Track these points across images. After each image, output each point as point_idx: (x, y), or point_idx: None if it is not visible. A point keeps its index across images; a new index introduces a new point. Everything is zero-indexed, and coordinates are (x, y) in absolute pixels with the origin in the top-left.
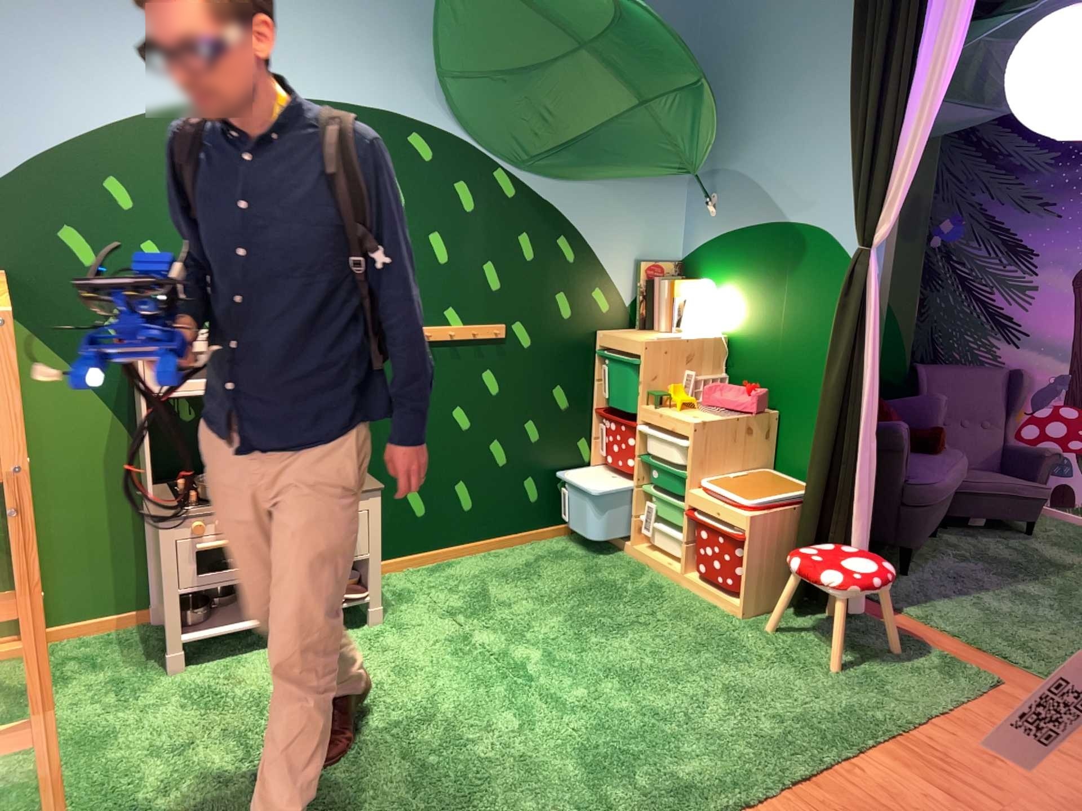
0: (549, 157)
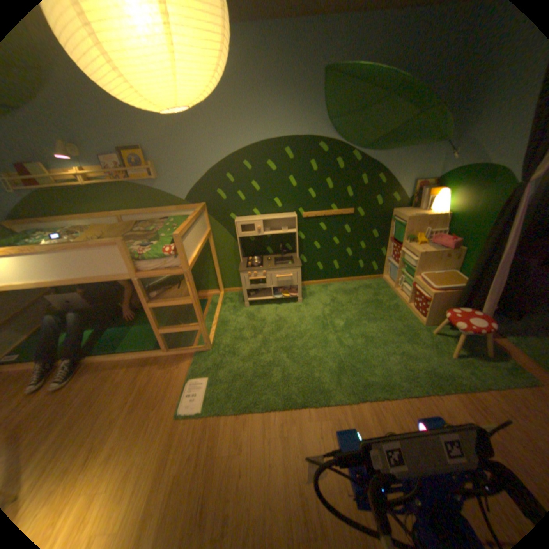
0: (377, 140)
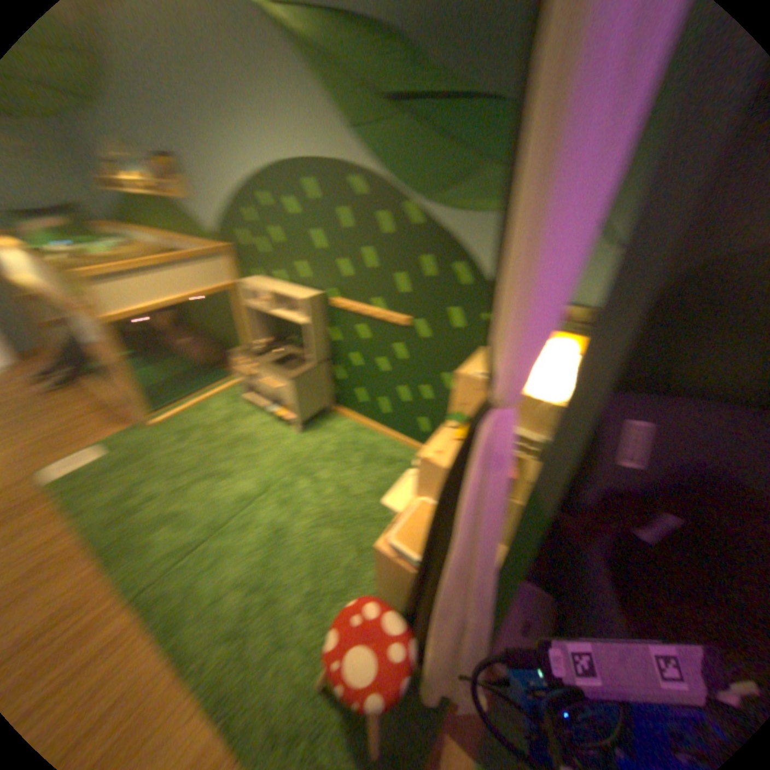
0: (448, 185)
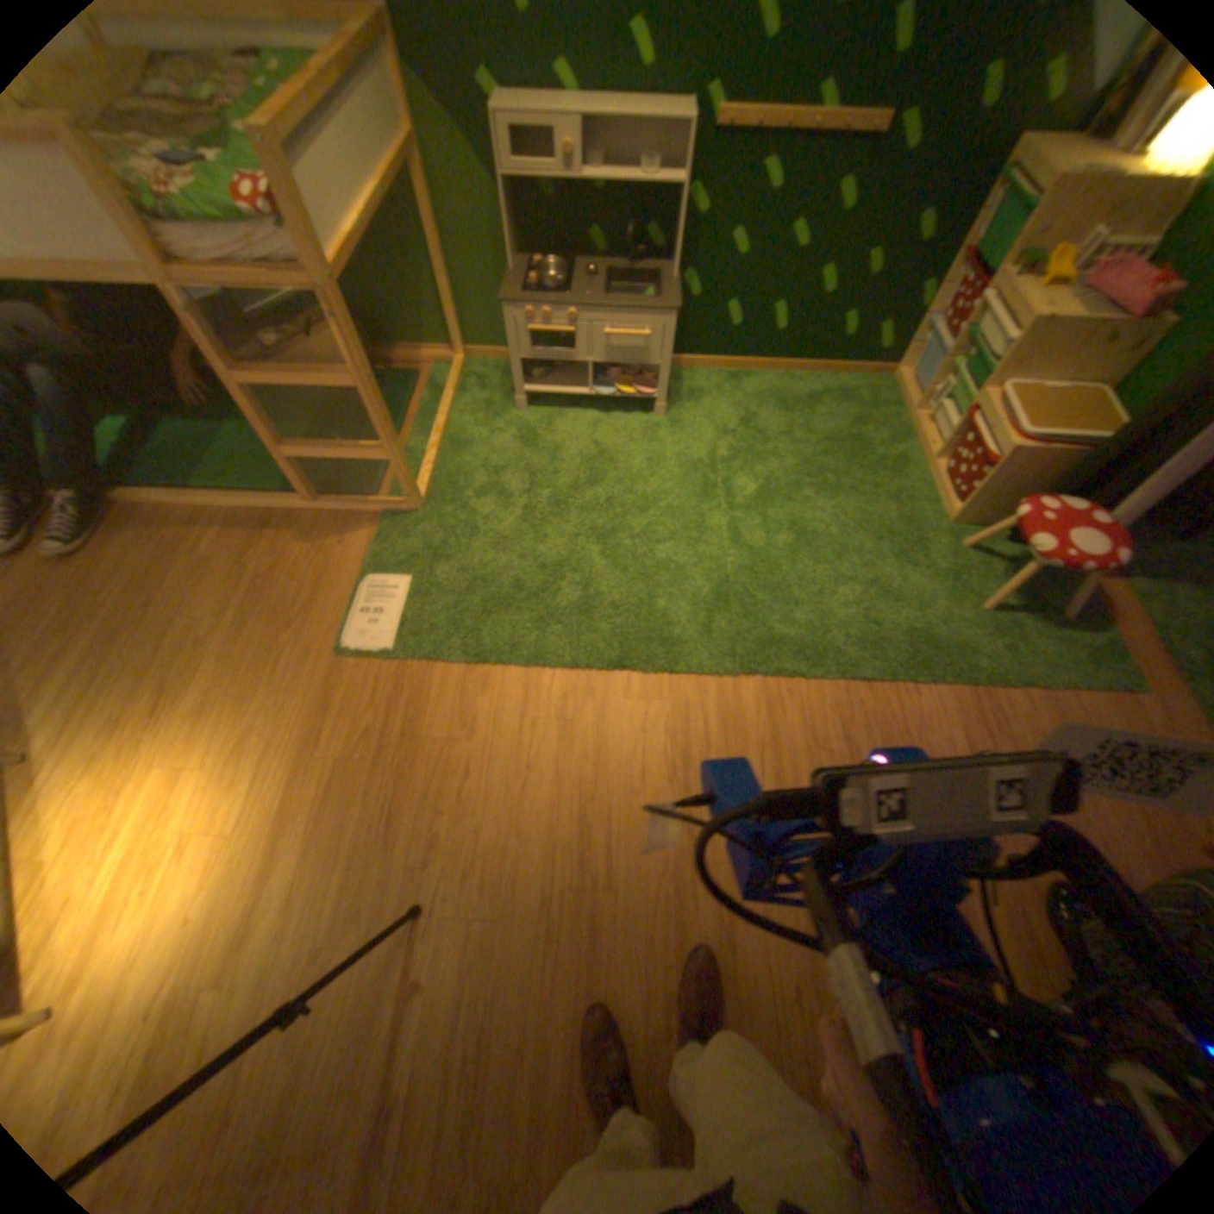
0: None
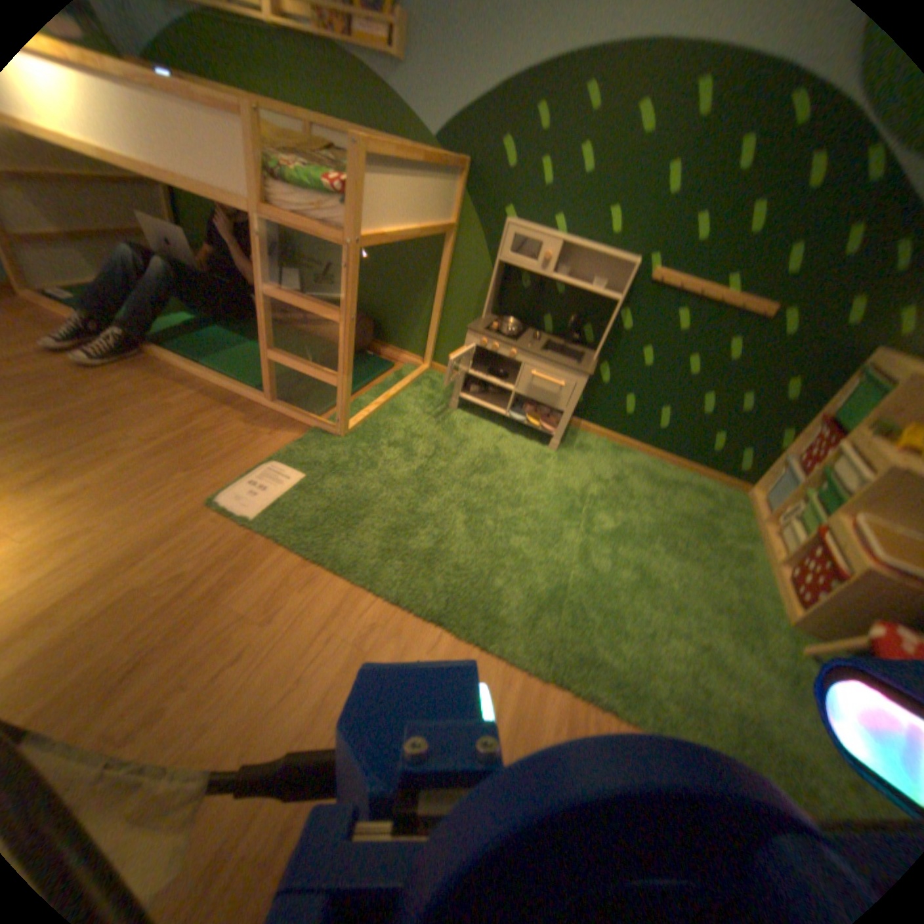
0: None
